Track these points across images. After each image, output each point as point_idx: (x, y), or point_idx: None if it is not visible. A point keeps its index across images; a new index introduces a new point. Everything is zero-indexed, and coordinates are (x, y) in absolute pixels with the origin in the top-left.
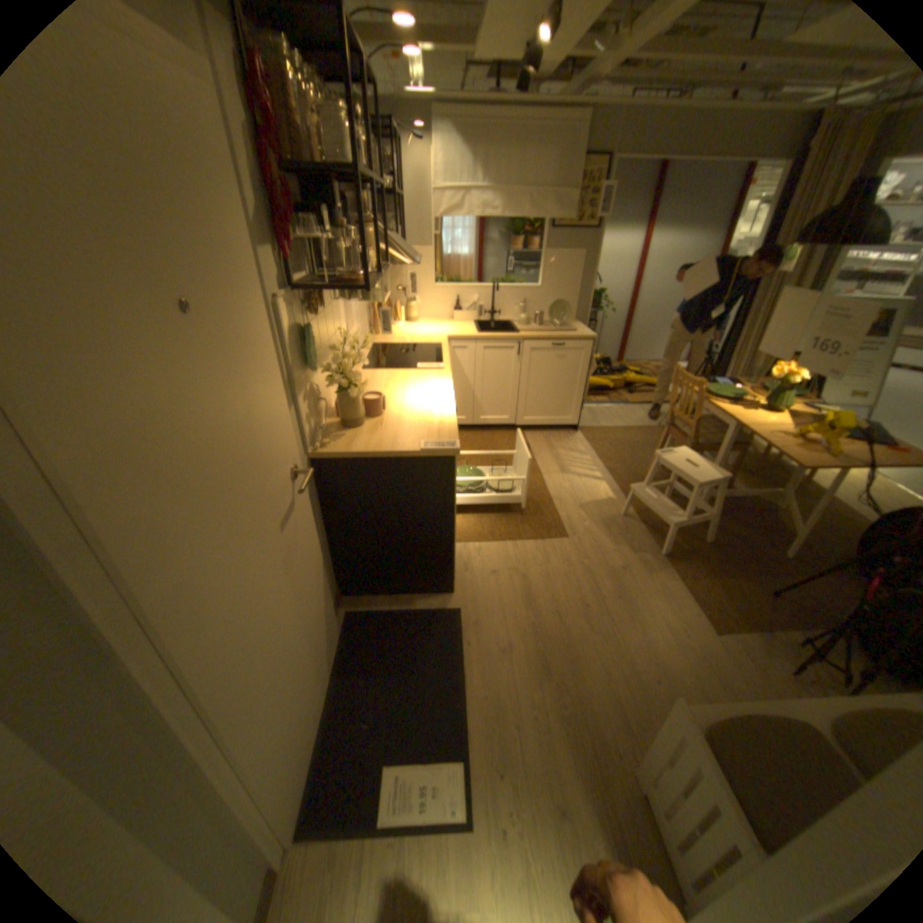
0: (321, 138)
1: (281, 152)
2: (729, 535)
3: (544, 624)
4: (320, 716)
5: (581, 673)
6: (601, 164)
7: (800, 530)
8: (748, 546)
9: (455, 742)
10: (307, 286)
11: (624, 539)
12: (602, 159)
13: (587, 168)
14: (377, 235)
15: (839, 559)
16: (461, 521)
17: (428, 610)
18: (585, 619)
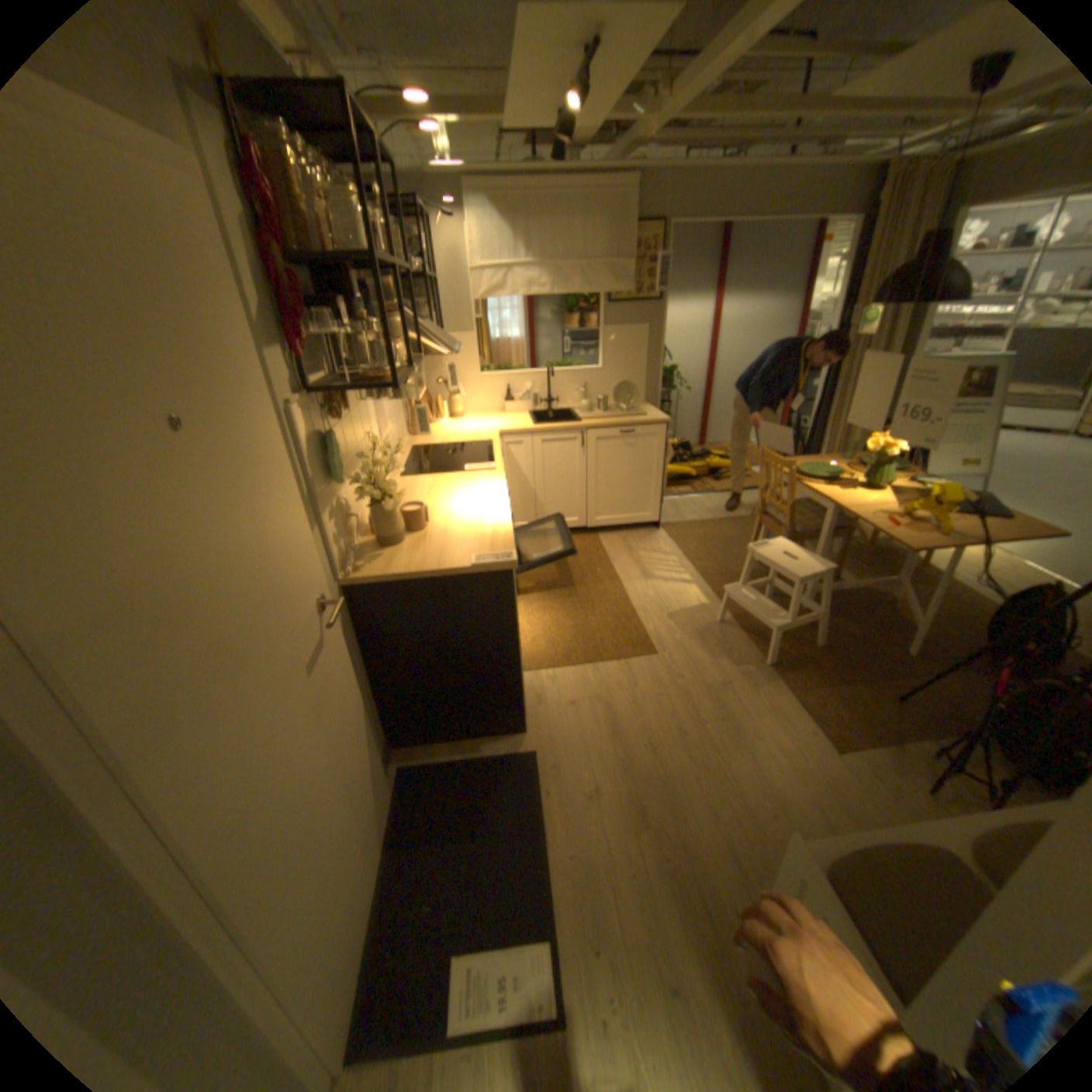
0: (332, 226)
1: (287, 244)
2: (841, 636)
3: (635, 761)
4: (370, 902)
5: (683, 817)
6: (657, 231)
7: (921, 623)
8: (864, 646)
9: (538, 917)
10: (325, 389)
11: (722, 651)
12: (658, 225)
13: (642, 236)
14: (405, 325)
15: (967, 652)
16: (530, 646)
17: (496, 757)
18: (684, 751)
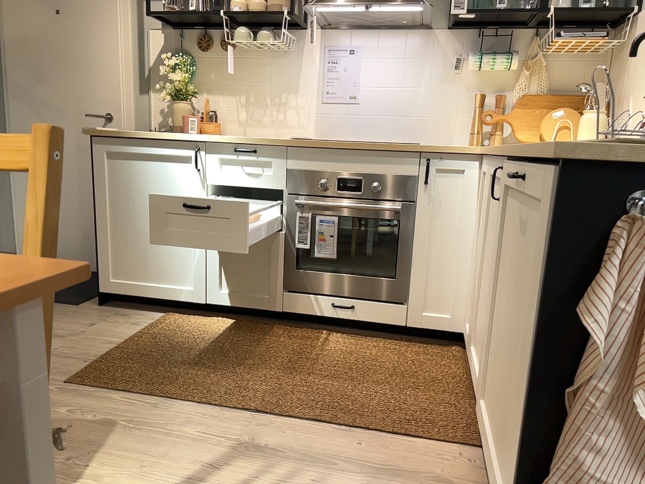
0: None
1: None
2: None
3: None
4: None
5: None
6: None
7: None
8: None
9: None
10: (170, 24)
11: None
12: None
13: None
14: None
15: None
16: (193, 322)
17: (97, 295)
18: None
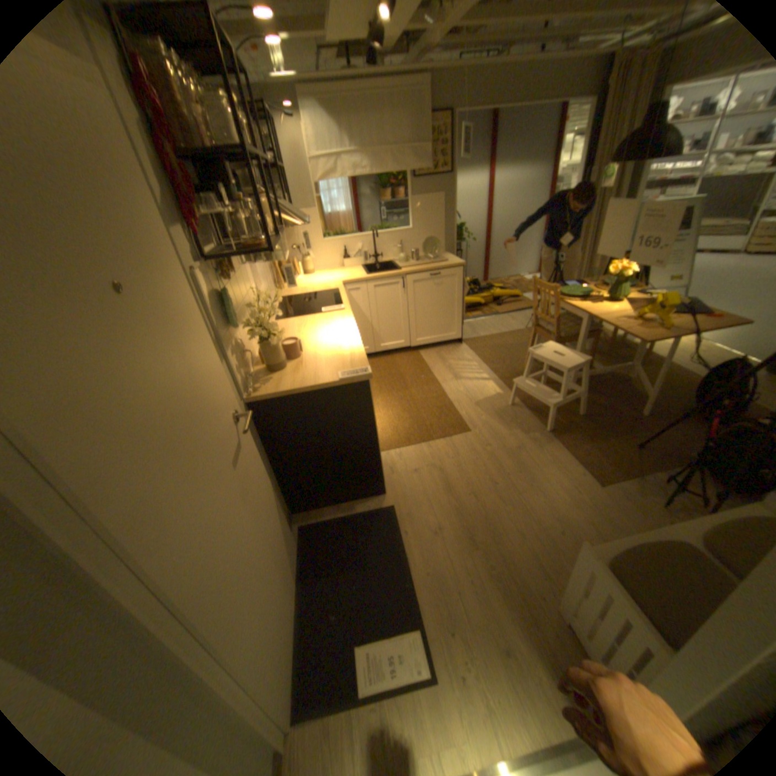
0: (208, 125)
1: (175, 141)
2: (596, 406)
3: (464, 505)
4: (293, 618)
5: (501, 539)
6: (445, 119)
7: (650, 393)
8: (612, 412)
9: (410, 615)
10: (217, 255)
11: (515, 424)
12: (445, 114)
13: (433, 123)
14: (269, 203)
15: (682, 410)
16: (381, 434)
17: (367, 512)
18: (496, 495)
